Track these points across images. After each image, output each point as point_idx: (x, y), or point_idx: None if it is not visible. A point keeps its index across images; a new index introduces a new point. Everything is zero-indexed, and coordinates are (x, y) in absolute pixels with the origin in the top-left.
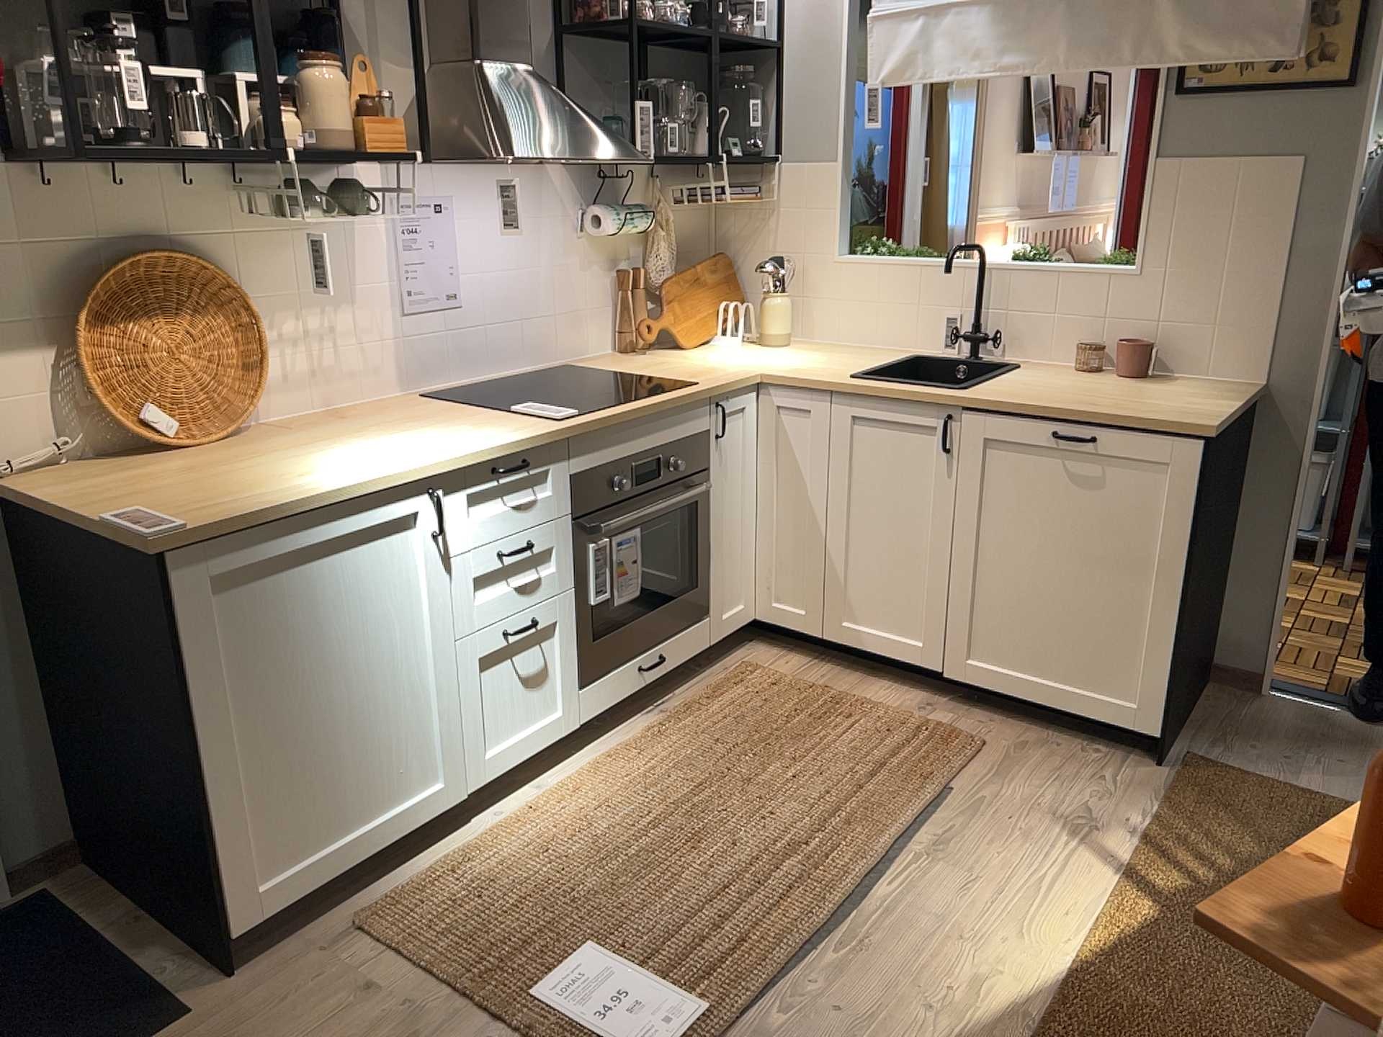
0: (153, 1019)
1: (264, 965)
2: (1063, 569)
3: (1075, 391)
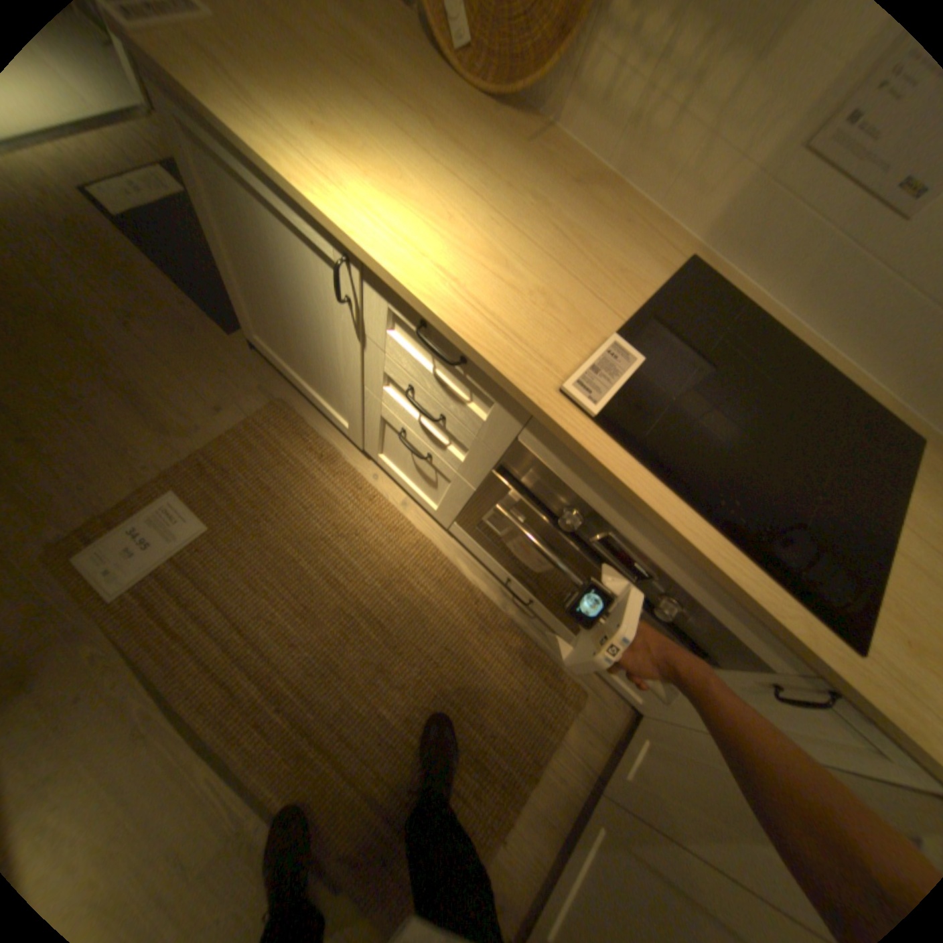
0: (227, 321)
1: (256, 362)
2: None
3: None
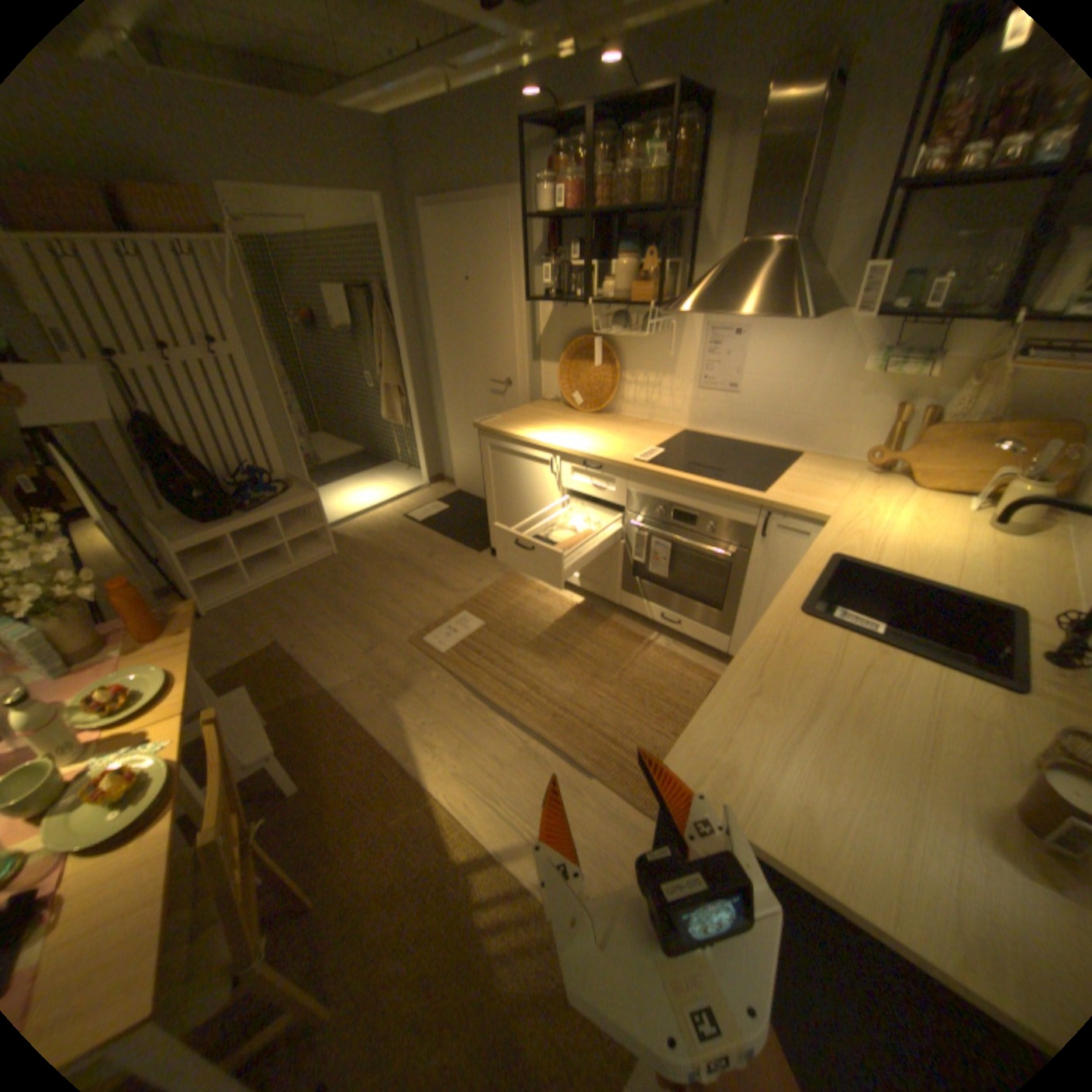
0: (478, 548)
1: (495, 560)
2: None
3: (844, 706)
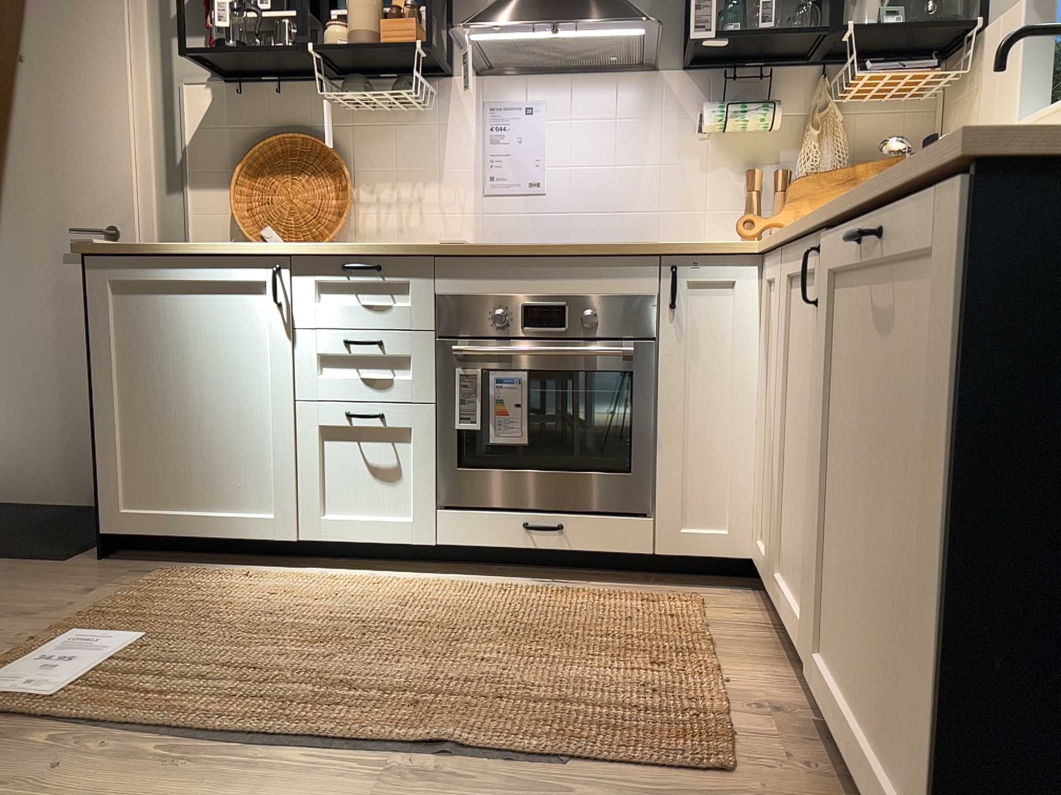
0: (56, 555)
1: (112, 564)
2: (881, 504)
3: None
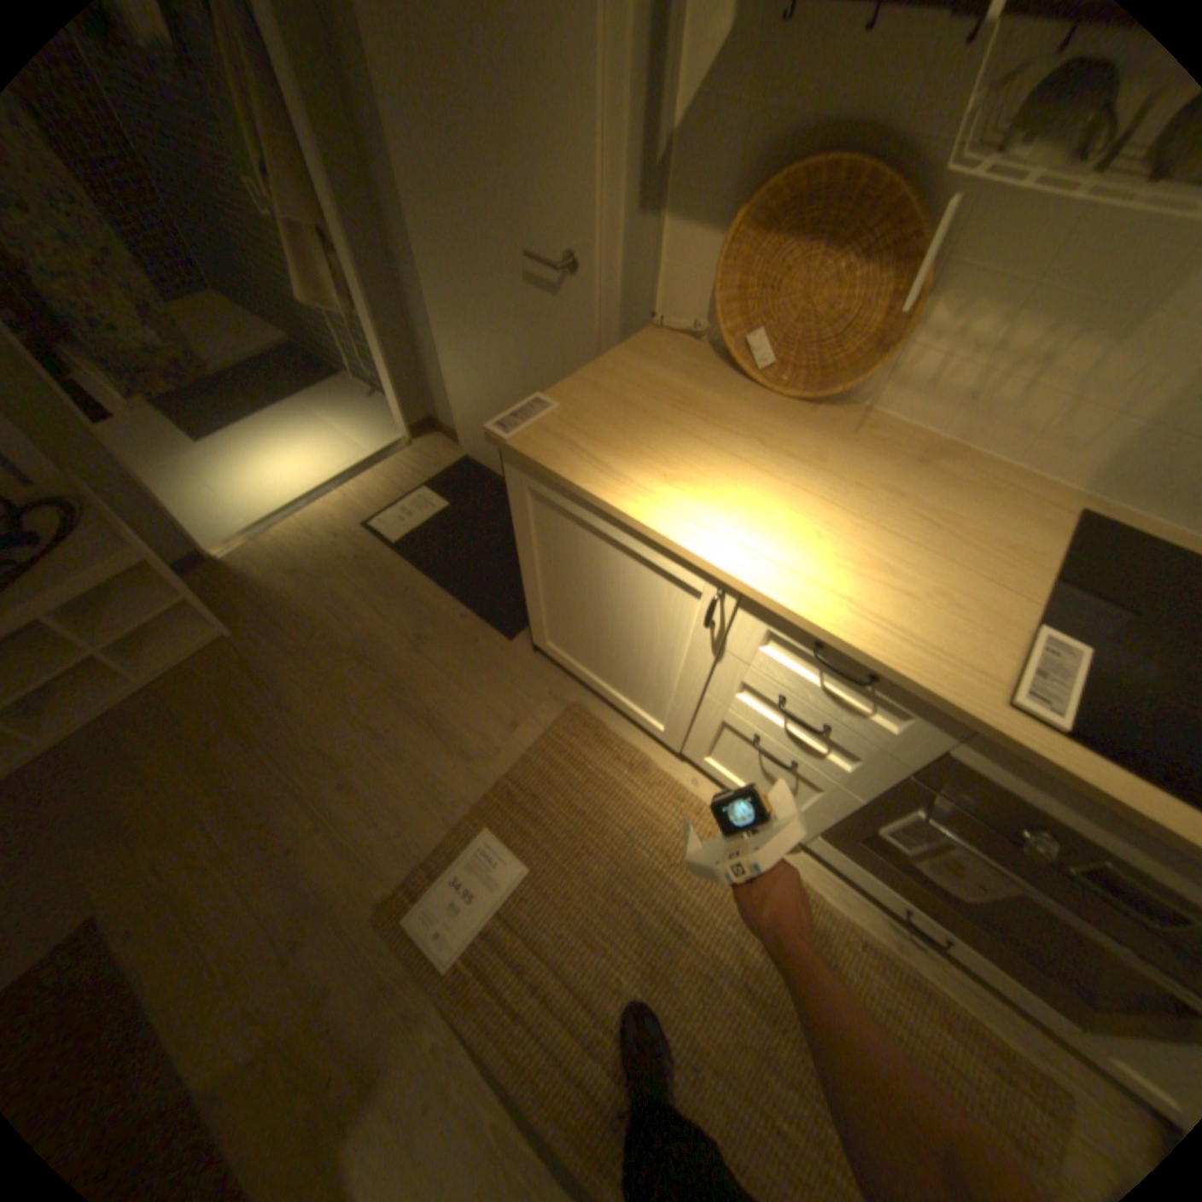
0: (508, 625)
1: (542, 664)
2: None
3: None
